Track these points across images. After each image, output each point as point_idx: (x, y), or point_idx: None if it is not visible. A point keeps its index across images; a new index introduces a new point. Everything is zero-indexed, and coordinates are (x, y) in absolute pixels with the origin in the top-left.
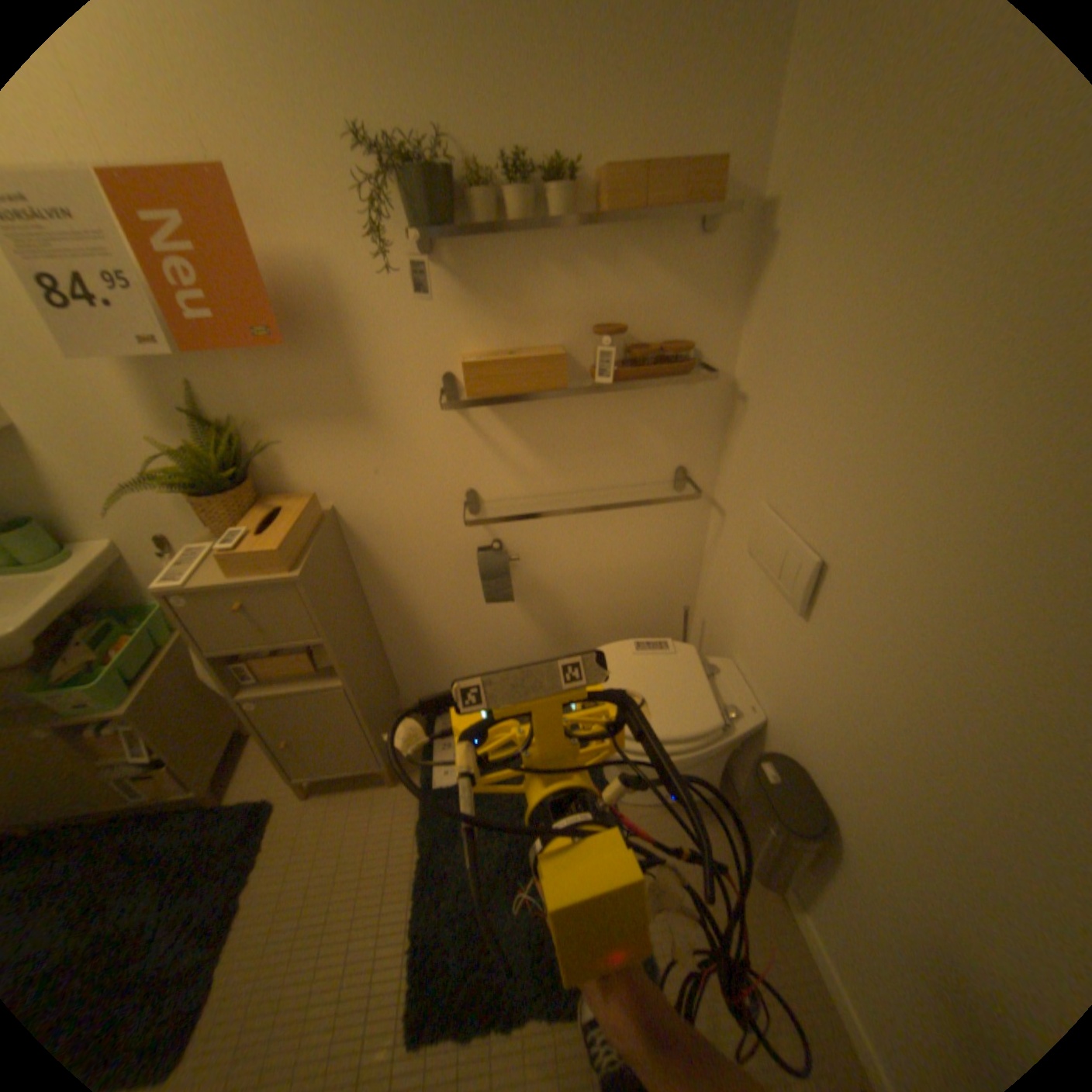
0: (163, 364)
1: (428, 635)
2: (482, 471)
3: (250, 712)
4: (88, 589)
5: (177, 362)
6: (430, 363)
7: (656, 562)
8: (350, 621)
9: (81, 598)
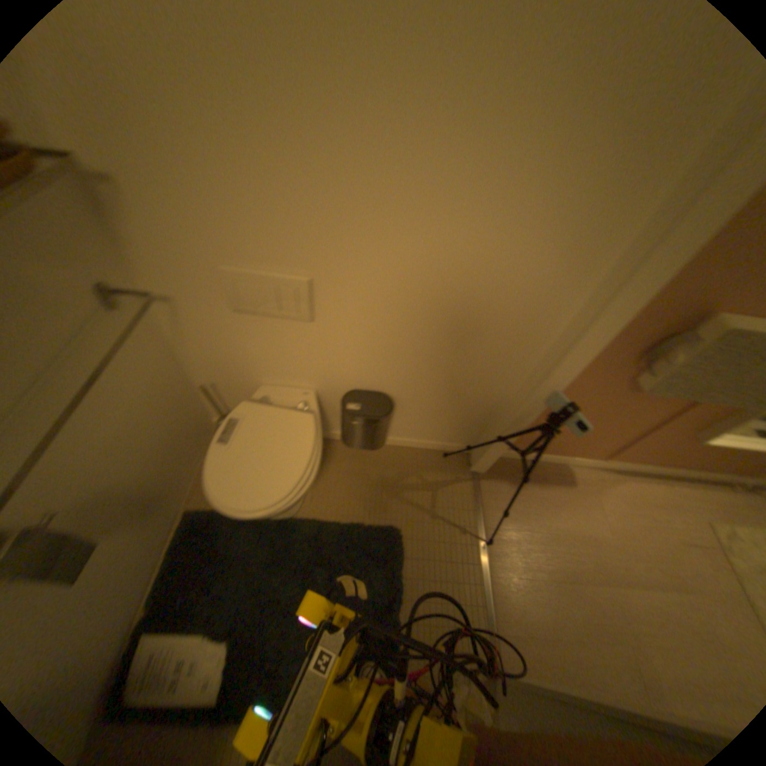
0: None
1: None
2: None
3: None
4: None
5: None
6: None
7: (150, 378)
8: None
9: None
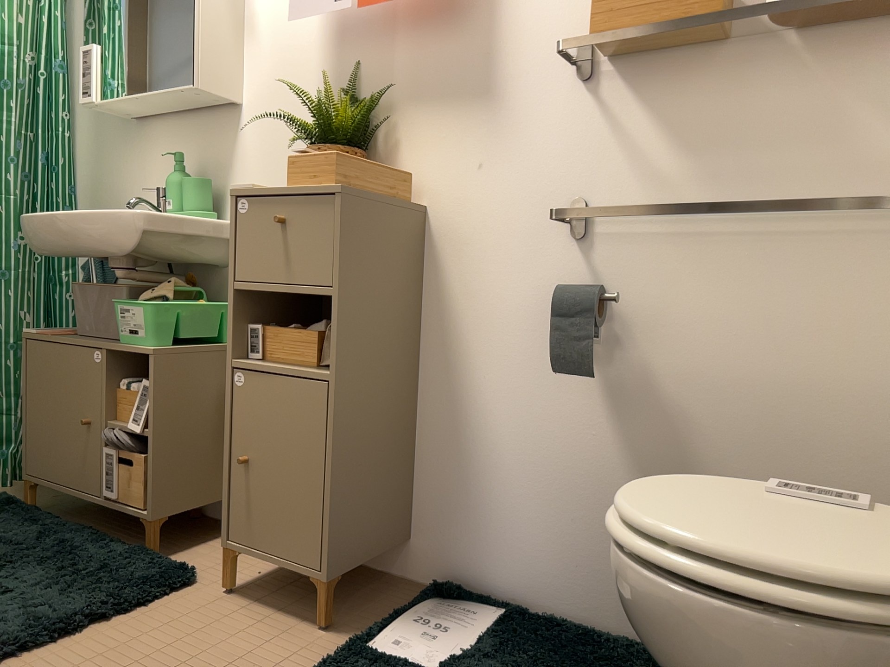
0: (351, 53)
1: (474, 433)
2: (597, 173)
3: (243, 385)
4: (212, 254)
5: (361, 51)
6: (566, 36)
7: (881, 387)
8: (382, 327)
9: (203, 256)
